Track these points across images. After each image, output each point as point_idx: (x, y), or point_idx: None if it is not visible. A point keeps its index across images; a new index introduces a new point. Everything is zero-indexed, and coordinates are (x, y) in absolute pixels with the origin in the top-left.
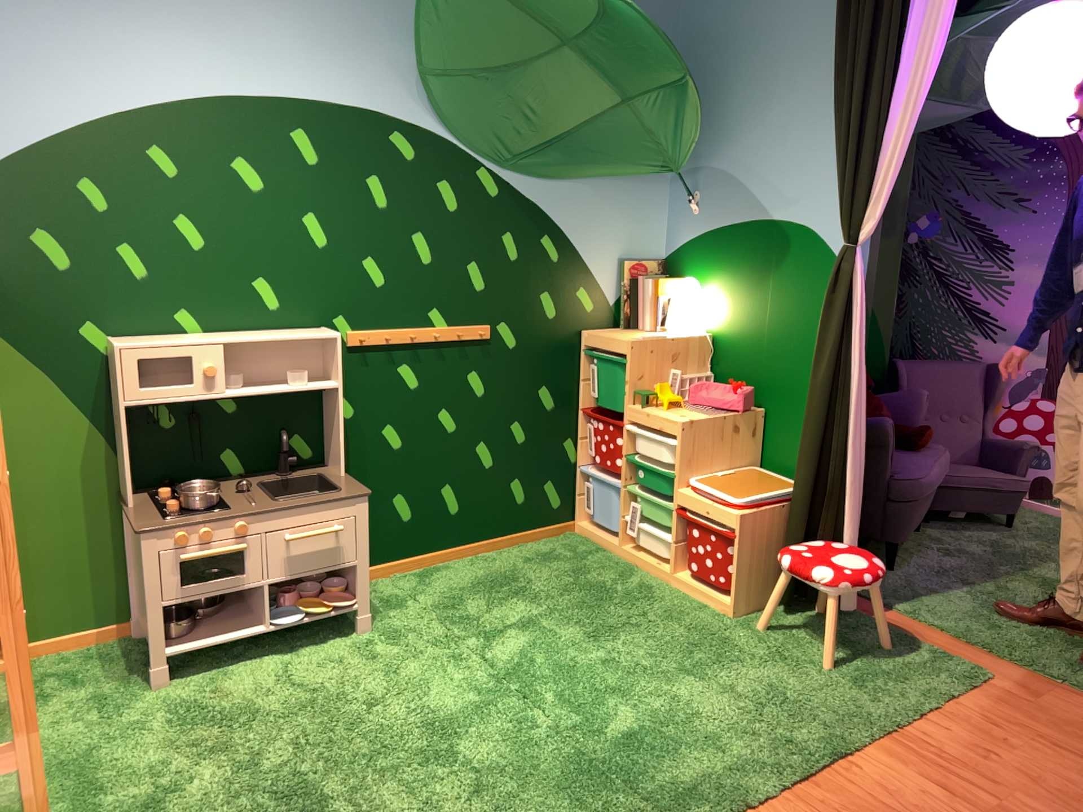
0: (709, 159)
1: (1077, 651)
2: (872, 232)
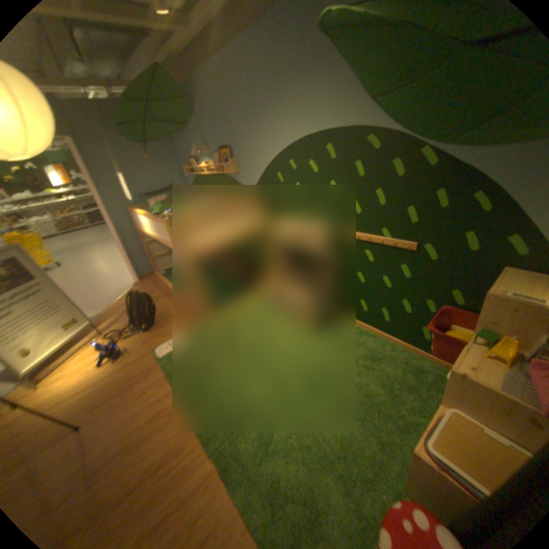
0: None
1: None
2: None
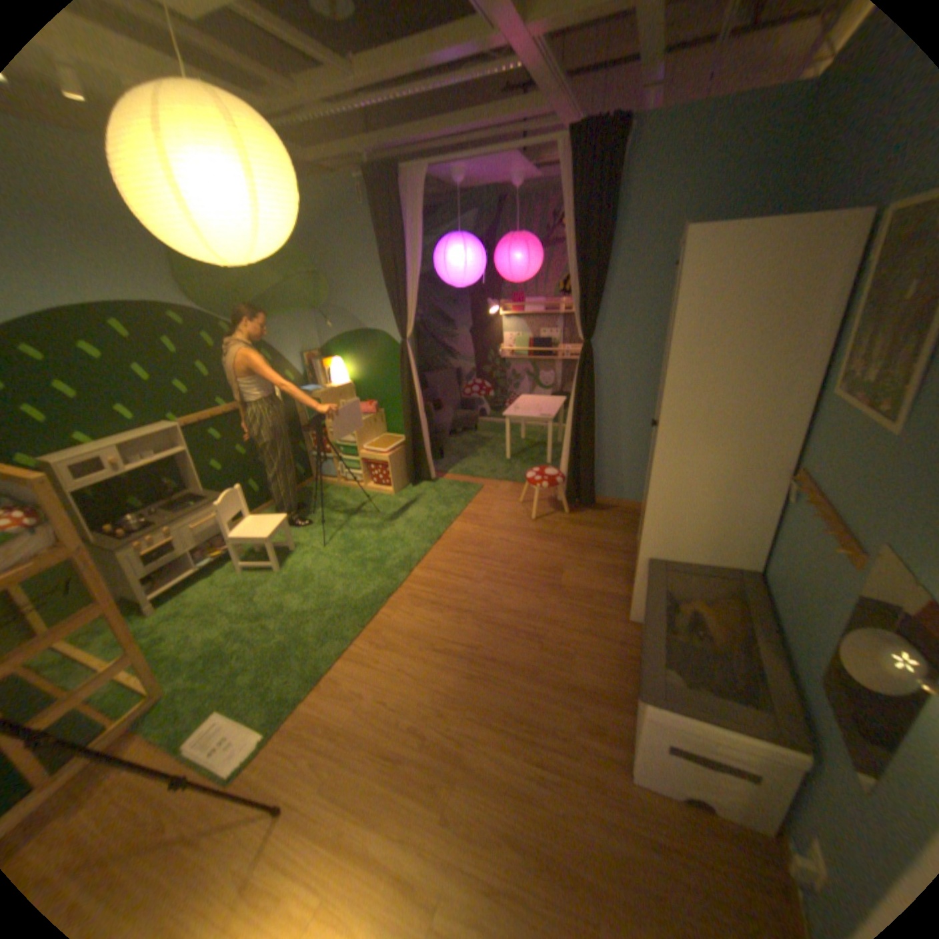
0: (330, 303)
1: (505, 470)
2: (411, 335)
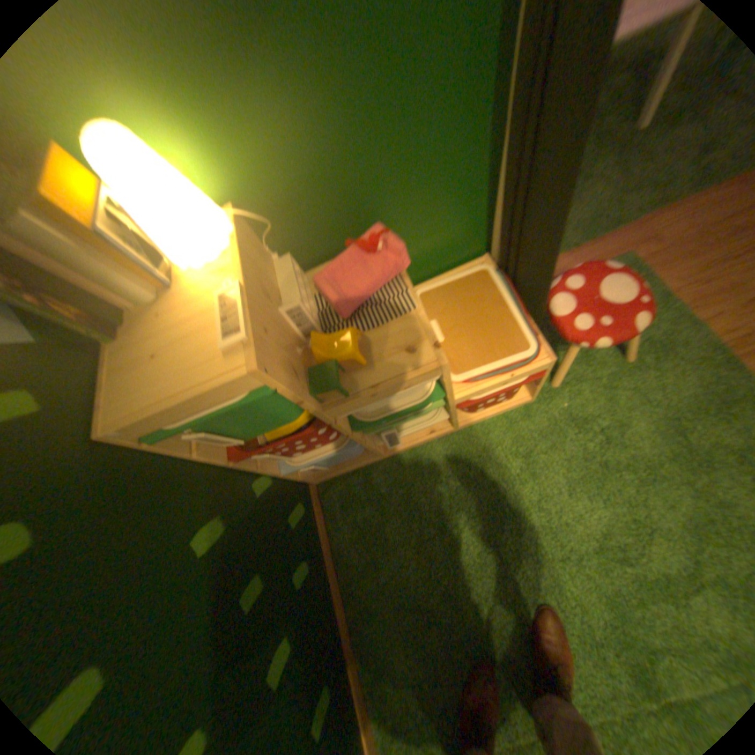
0: None
1: (619, 190)
2: None
